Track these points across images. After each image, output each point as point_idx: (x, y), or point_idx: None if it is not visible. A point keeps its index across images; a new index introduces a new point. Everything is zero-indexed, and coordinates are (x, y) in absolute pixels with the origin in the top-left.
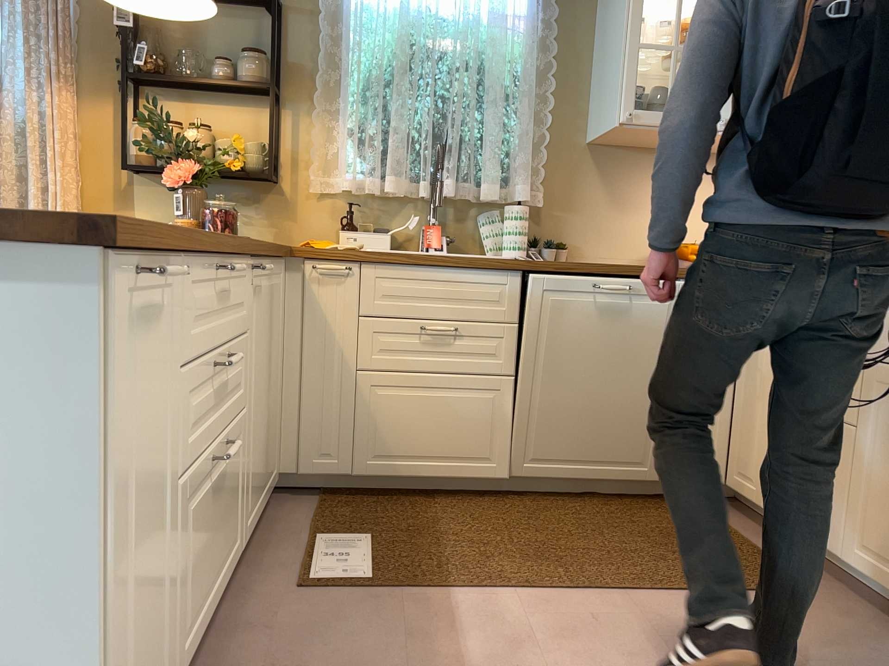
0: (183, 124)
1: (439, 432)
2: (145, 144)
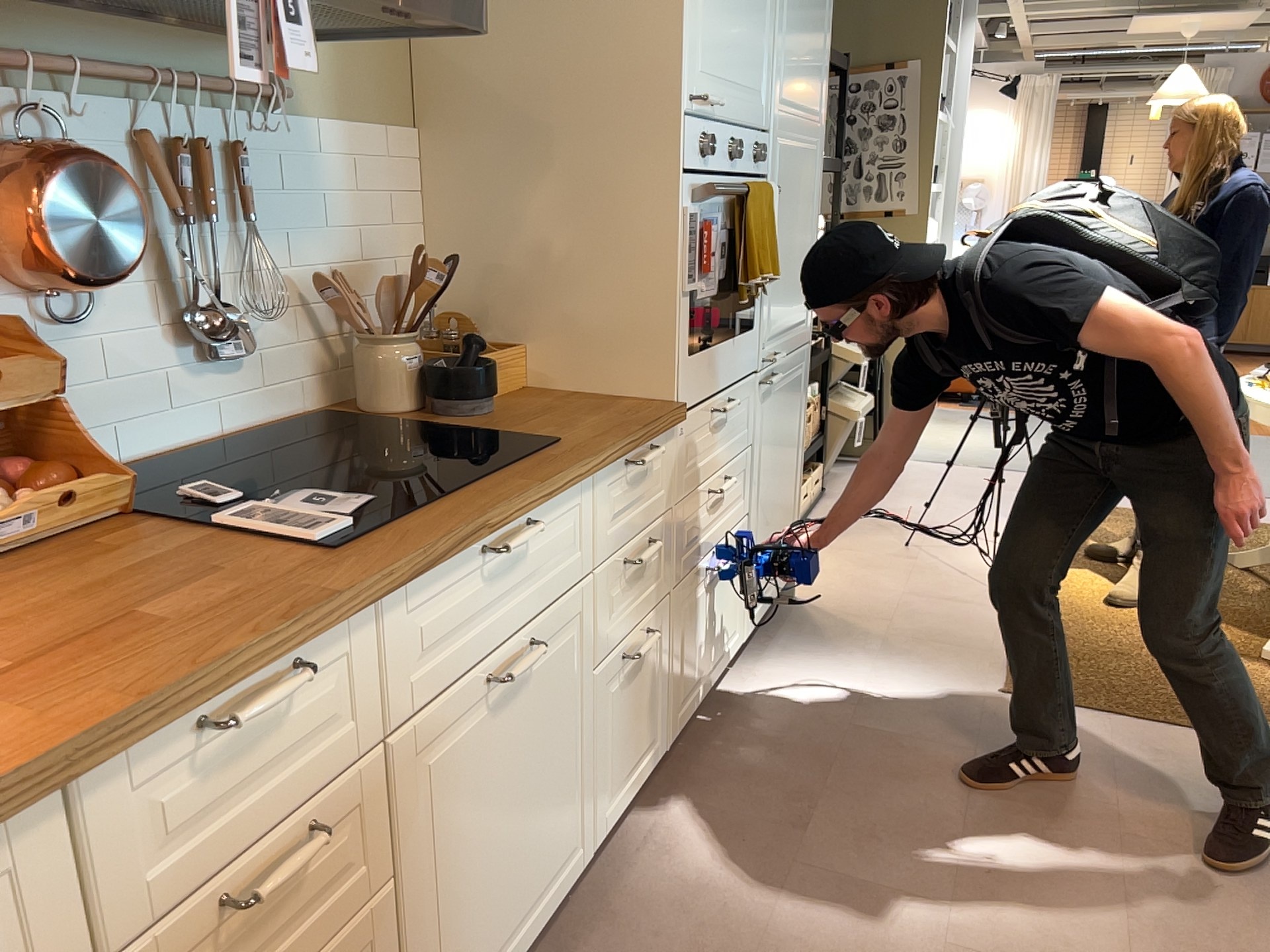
0: None
1: None
2: None
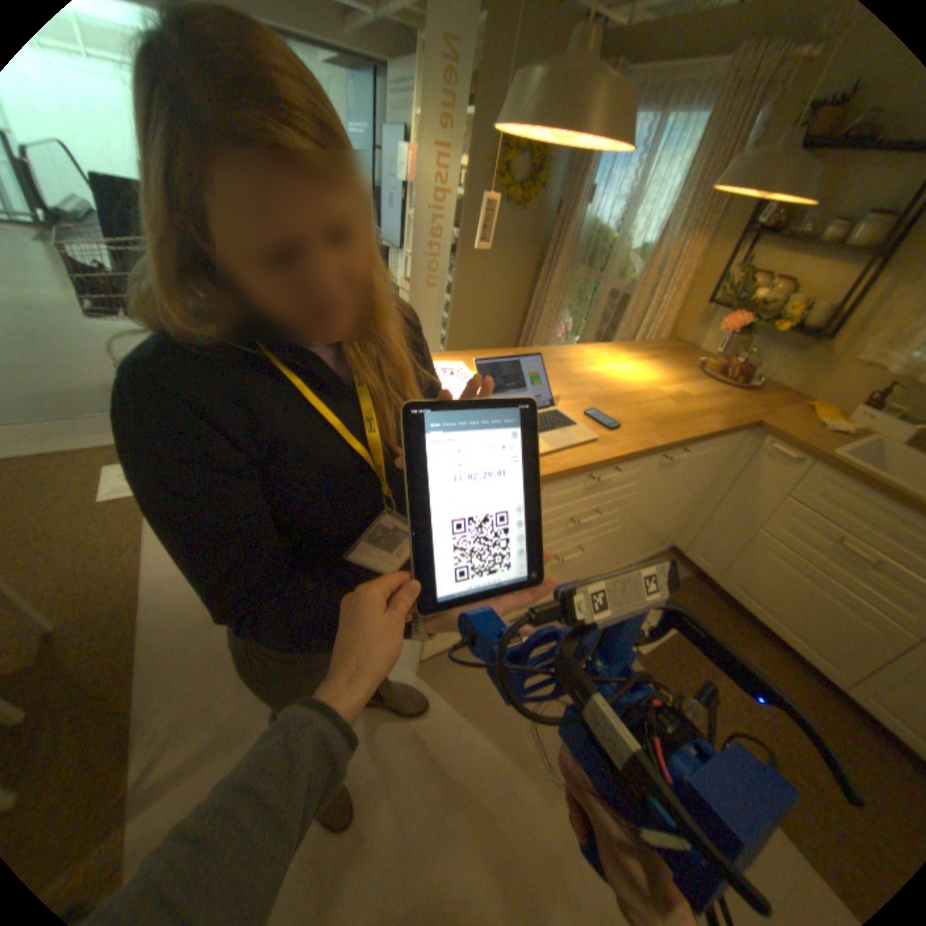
0: (777, 270)
1: (803, 614)
2: (732, 285)
